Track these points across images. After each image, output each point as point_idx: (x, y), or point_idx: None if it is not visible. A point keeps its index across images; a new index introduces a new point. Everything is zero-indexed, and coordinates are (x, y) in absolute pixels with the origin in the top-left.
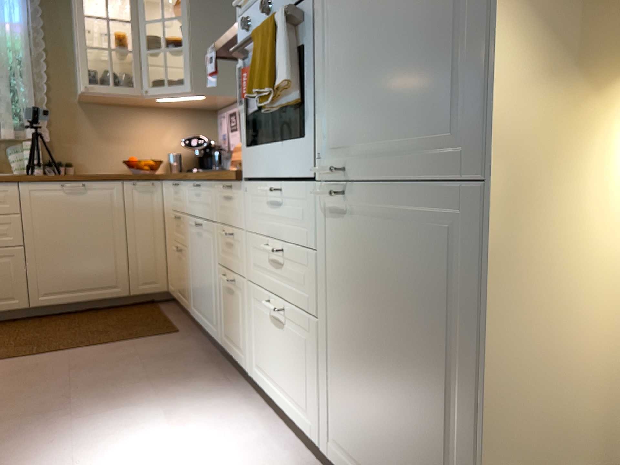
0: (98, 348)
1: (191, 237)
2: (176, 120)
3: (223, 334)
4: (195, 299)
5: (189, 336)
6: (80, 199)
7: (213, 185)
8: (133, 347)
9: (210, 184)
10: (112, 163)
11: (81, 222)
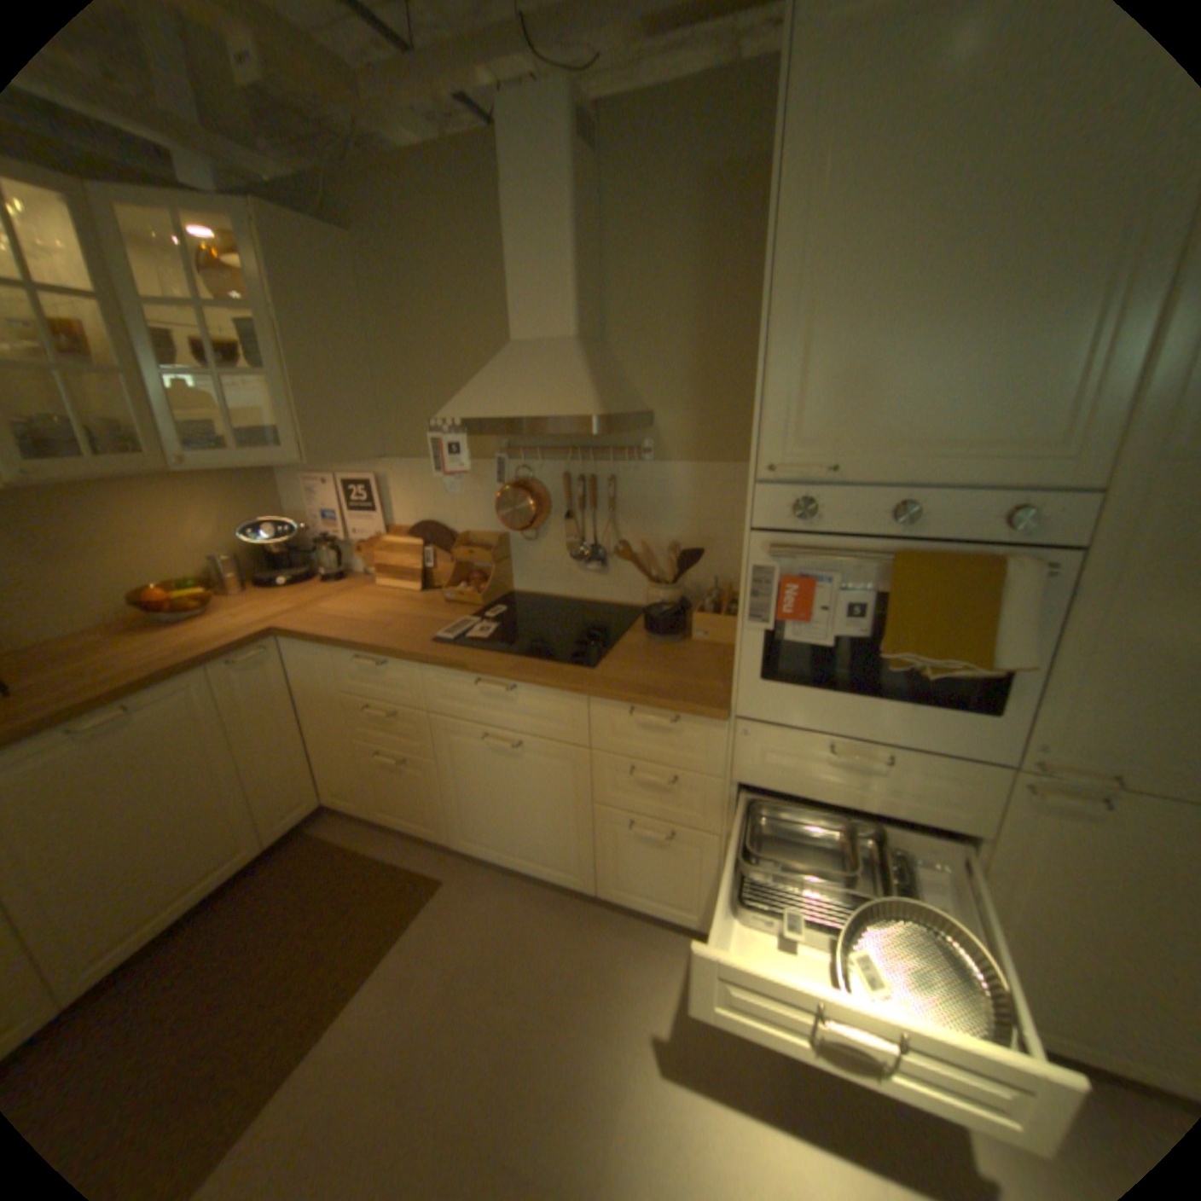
0: (363, 1005)
1: (461, 750)
2: (202, 488)
3: (611, 884)
4: (479, 832)
5: (469, 882)
6: (125, 740)
7: (589, 699)
8: (418, 959)
9: (576, 696)
10: (83, 607)
11: (142, 782)
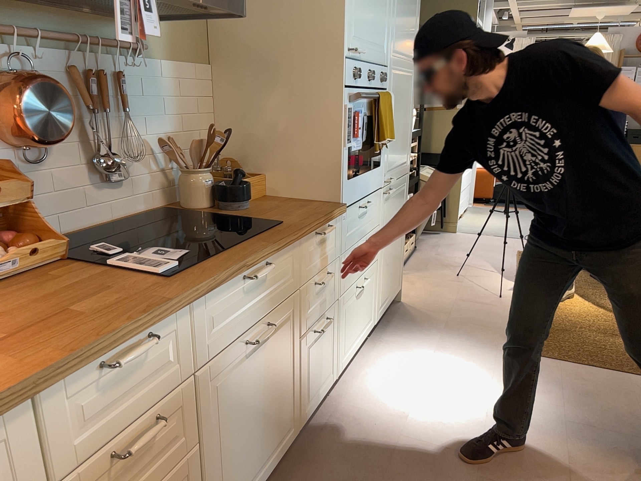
0: None
1: (222, 392)
2: None
3: (304, 407)
4: None
5: None
6: None
7: (300, 242)
8: None
9: (296, 244)
10: None
11: None
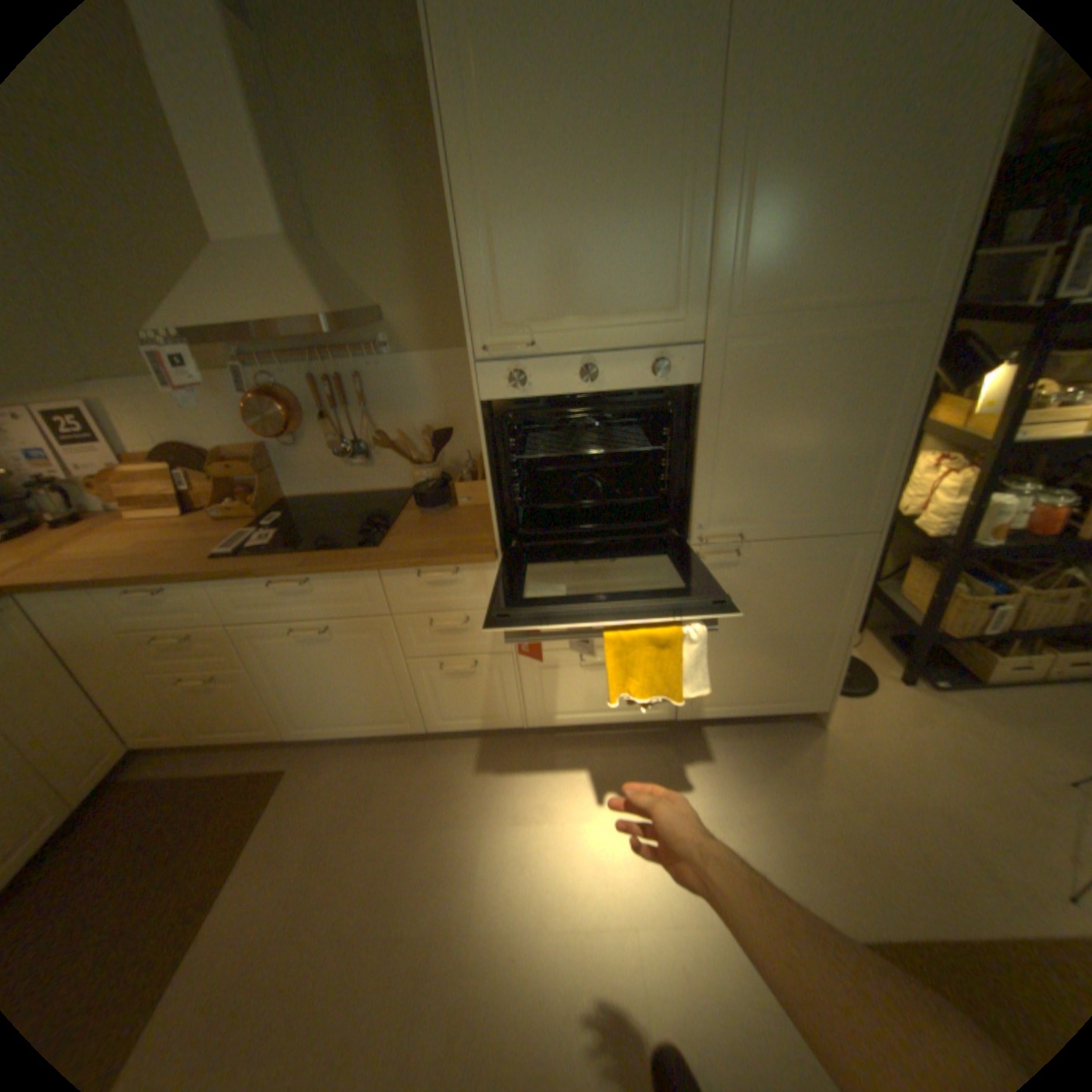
0: (232, 890)
1: (268, 651)
2: None
3: (434, 719)
4: (306, 718)
5: (308, 762)
6: None
7: (378, 573)
8: (277, 837)
9: (366, 574)
10: None
11: None
